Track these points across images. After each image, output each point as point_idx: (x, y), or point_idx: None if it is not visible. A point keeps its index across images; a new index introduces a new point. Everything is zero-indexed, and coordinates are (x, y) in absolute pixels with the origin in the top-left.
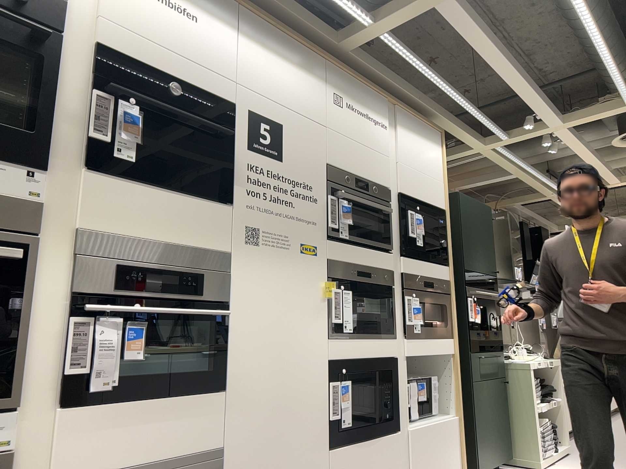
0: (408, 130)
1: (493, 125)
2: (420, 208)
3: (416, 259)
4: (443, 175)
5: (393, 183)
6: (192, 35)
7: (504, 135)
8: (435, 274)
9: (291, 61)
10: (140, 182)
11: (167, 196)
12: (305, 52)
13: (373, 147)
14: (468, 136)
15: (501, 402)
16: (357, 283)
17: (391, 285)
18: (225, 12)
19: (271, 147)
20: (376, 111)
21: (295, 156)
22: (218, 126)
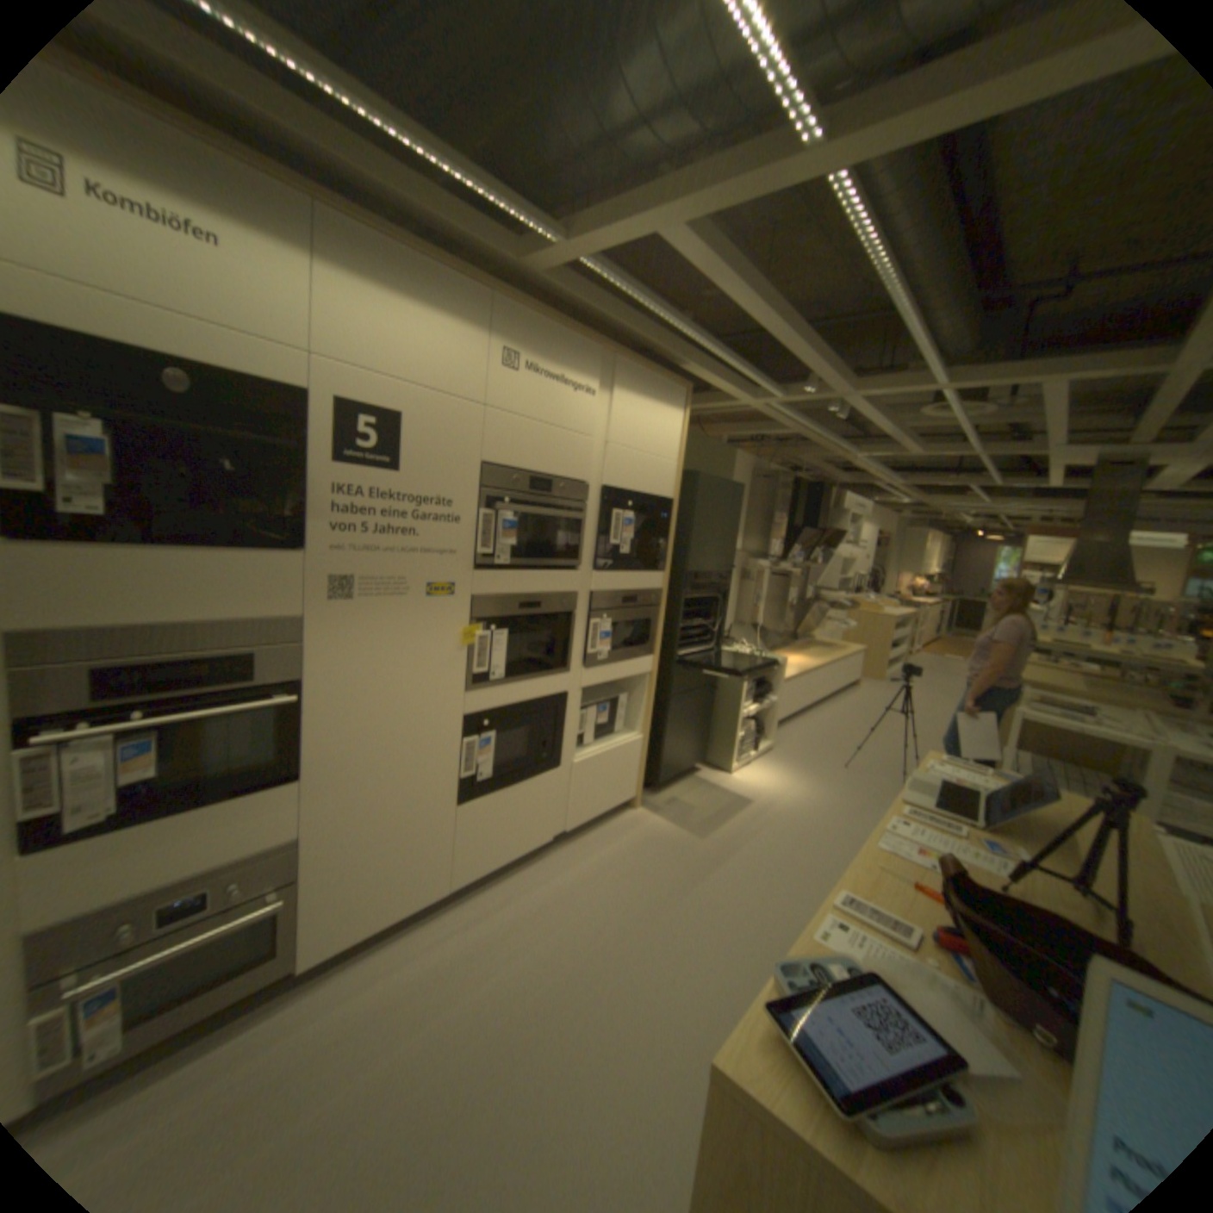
0: (634, 392)
1: (767, 381)
2: (635, 503)
3: (618, 570)
4: (681, 452)
5: (597, 473)
6: (209, 272)
7: (783, 392)
8: (643, 586)
9: (424, 300)
10: (125, 541)
11: (179, 557)
12: (455, 280)
13: (568, 427)
14: (733, 388)
15: (706, 708)
16: (521, 612)
17: (572, 610)
18: (283, 217)
19: (379, 452)
20: (581, 369)
21: (424, 460)
22: (266, 441)
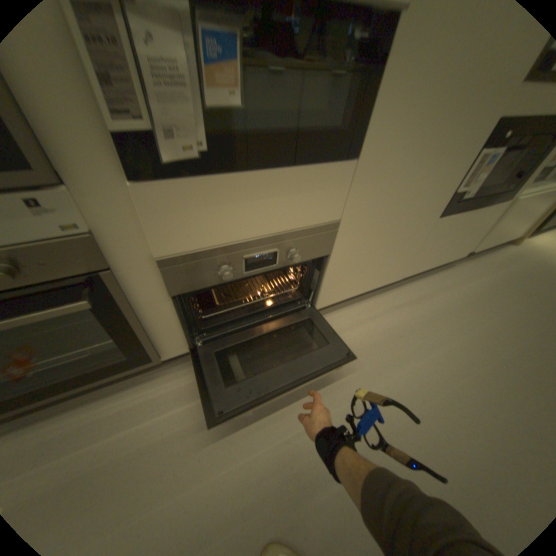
0: None
1: None
2: None
3: None
4: None
5: None
6: None
7: None
8: None
9: None
10: None
11: None
12: None
13: None
14: None
15: None
16: None
17: None
18: None
19: None
20: None
21: None
22: None
